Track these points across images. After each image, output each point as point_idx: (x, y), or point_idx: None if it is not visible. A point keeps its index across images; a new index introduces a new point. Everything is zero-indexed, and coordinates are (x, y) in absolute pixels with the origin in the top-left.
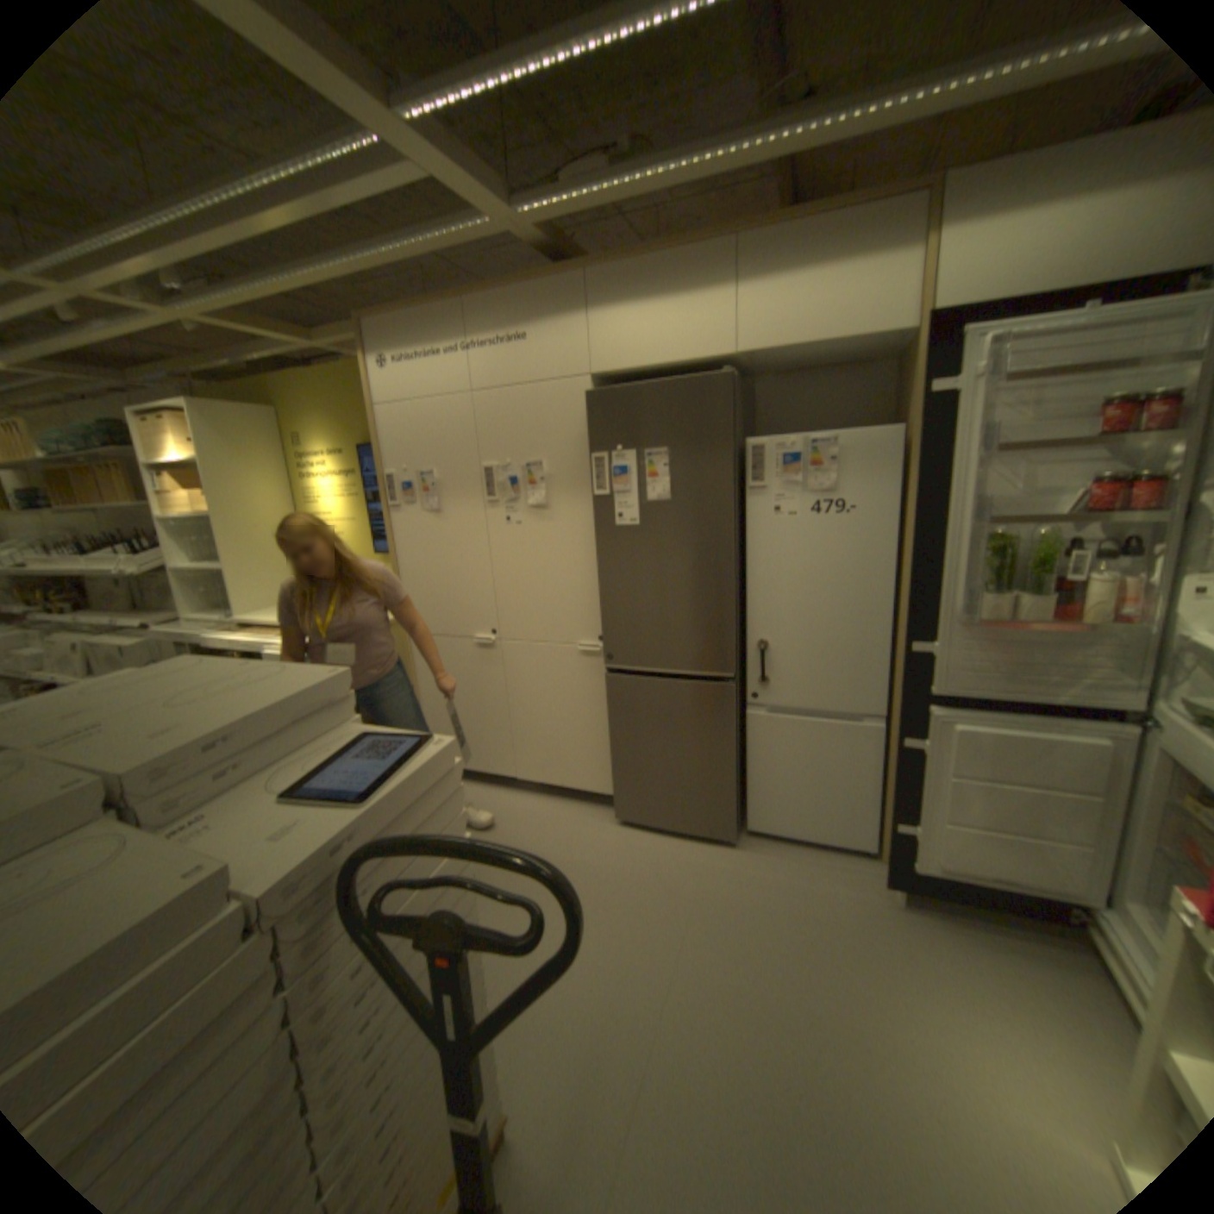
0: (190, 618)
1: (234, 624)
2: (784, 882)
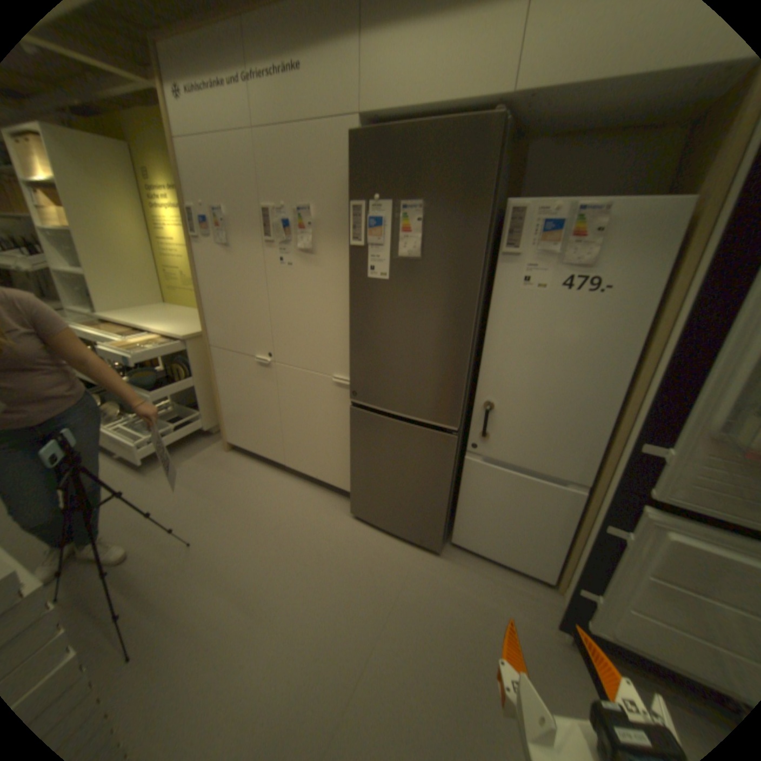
0: (72, 309)
1: (99, 318)
2: (473, 597)
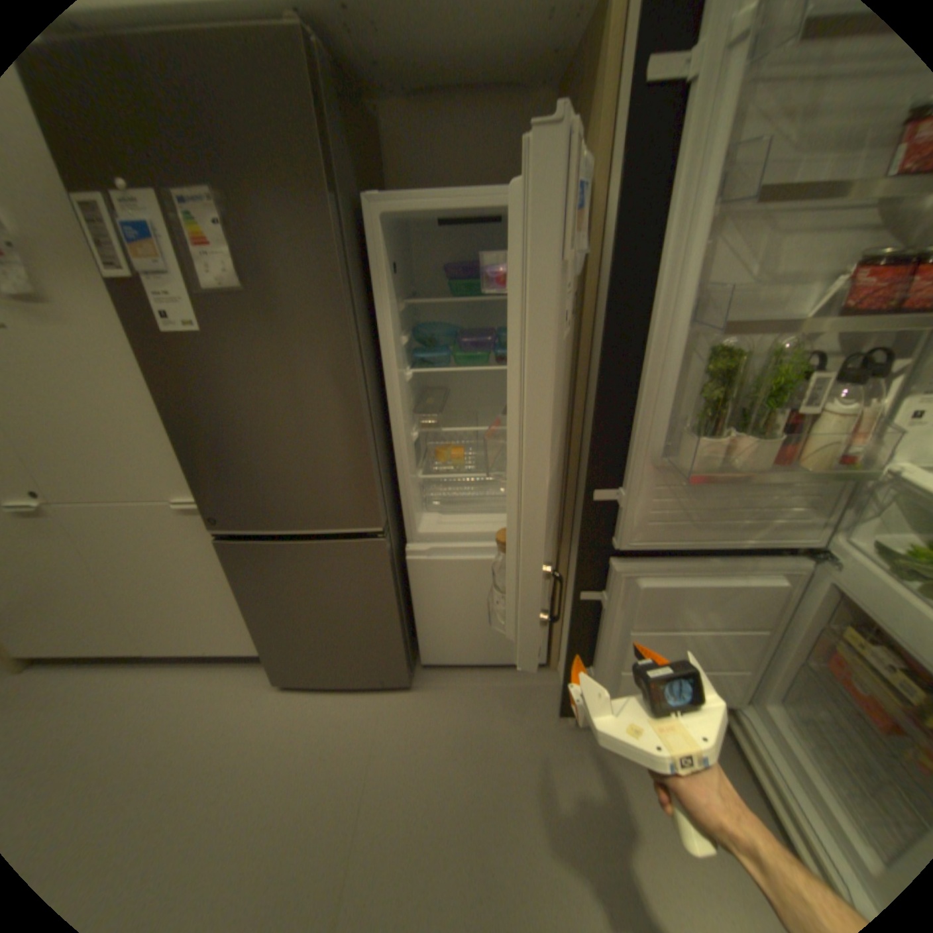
0: None
1: None
2: (460, 723)
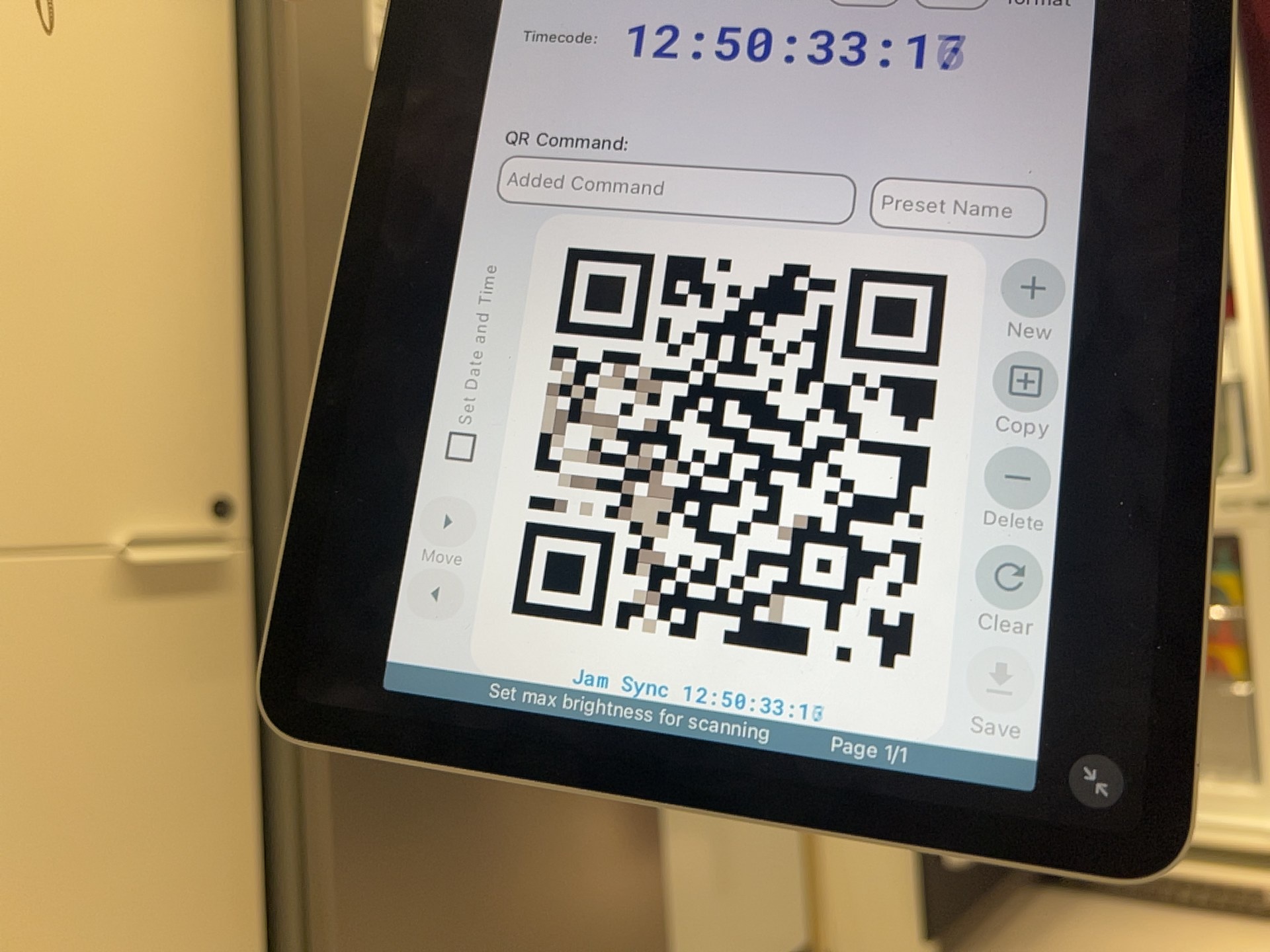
0: None
1: None
2: None
